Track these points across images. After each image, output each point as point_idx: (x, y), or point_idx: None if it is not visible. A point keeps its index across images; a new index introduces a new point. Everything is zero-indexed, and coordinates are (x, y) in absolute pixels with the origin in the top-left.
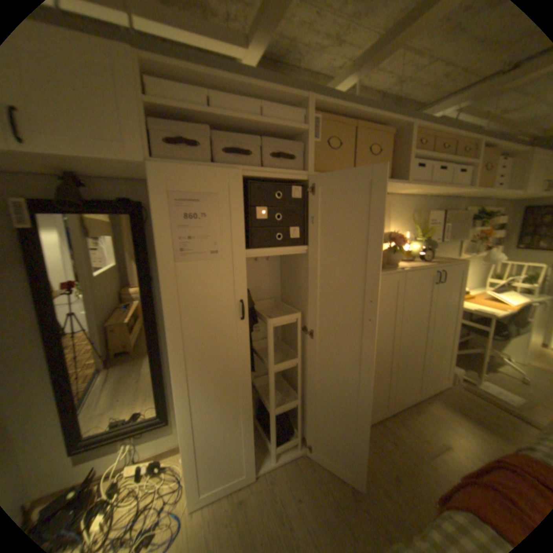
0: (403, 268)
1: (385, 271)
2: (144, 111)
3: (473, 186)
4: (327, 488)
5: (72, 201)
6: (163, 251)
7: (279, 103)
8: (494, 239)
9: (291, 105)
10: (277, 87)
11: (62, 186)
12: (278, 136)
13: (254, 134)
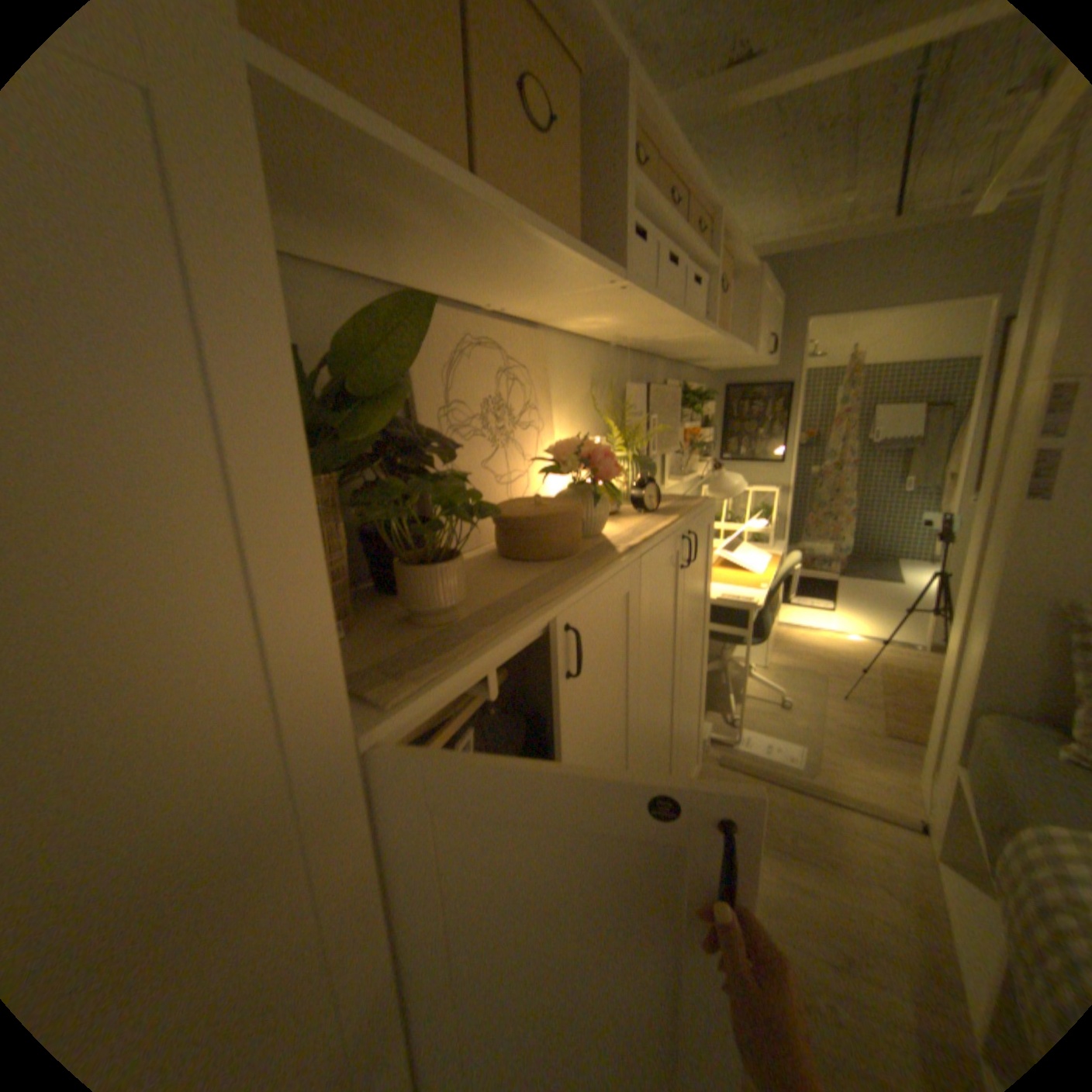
0: (633, 548)
1: (601, 569)
2: None
3: (714, 323)
4: None
5: None
6: None
7: None
8: (698, 444)
9: None
10: None
11: None
12: None
13: None
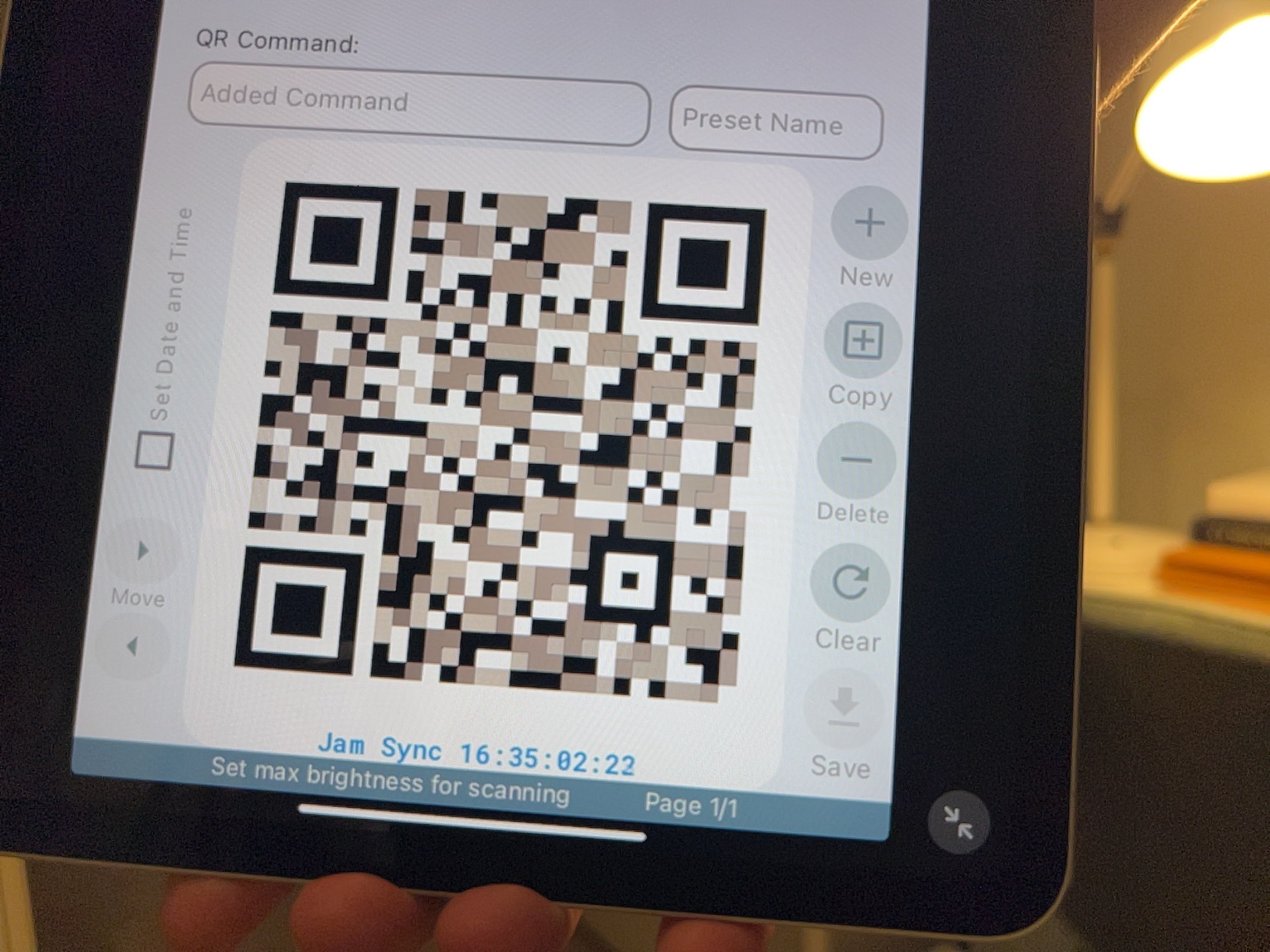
0: None
1: None
2: None
3: None
4: None
5: None
6: None
7: None
8: None
9: None
10: None
11: None
12: None
13: None
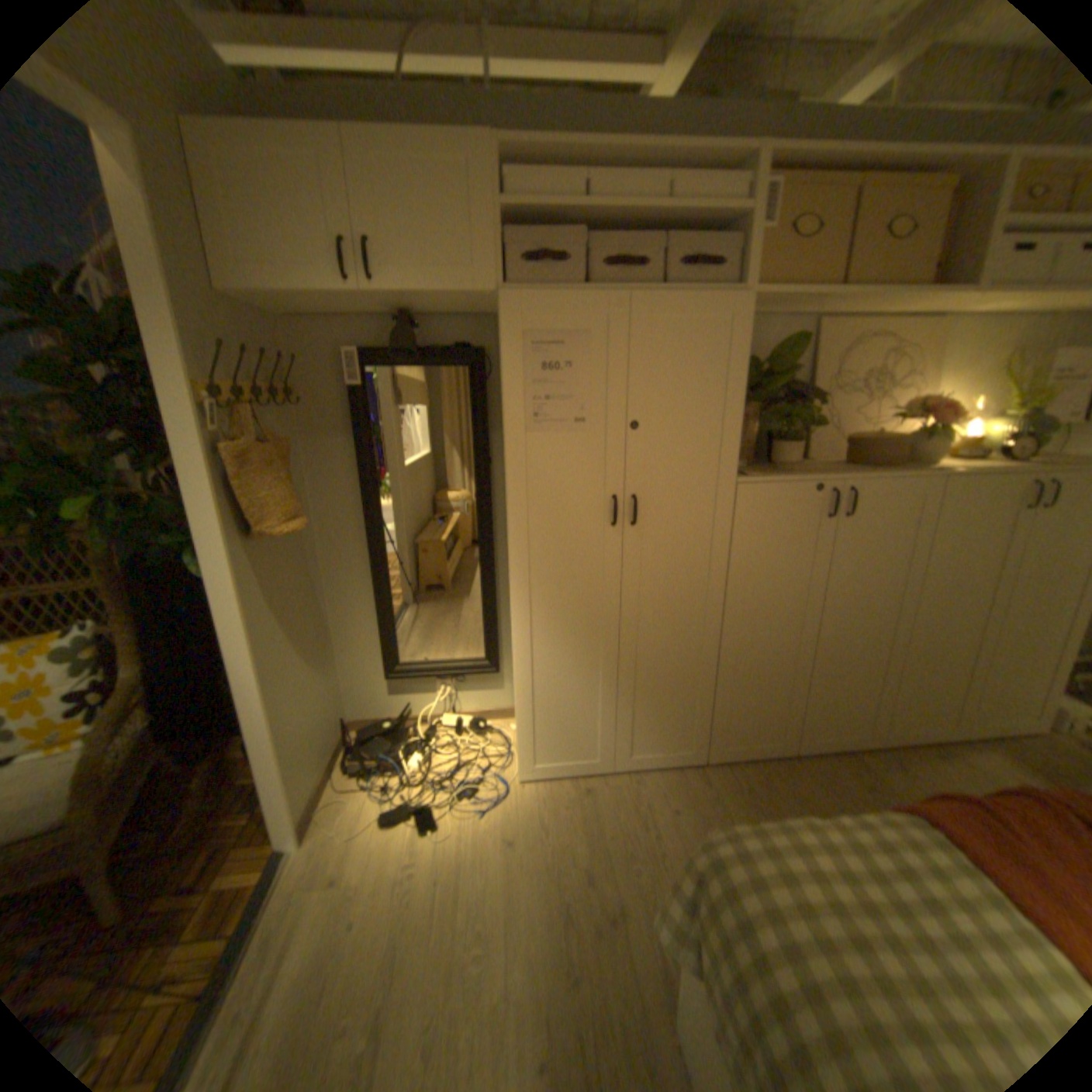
0: (942, 470)
1: (896, 472)
2: (500, 218)
3: None
4: (725, 811)
5: (406, 351)
6: (512, 417)
7: (706, 168)
8: None
9: (728, 167)
10: (701, 145)
11: (395, 331)
12: (701, 226)
13: (659, 228)
